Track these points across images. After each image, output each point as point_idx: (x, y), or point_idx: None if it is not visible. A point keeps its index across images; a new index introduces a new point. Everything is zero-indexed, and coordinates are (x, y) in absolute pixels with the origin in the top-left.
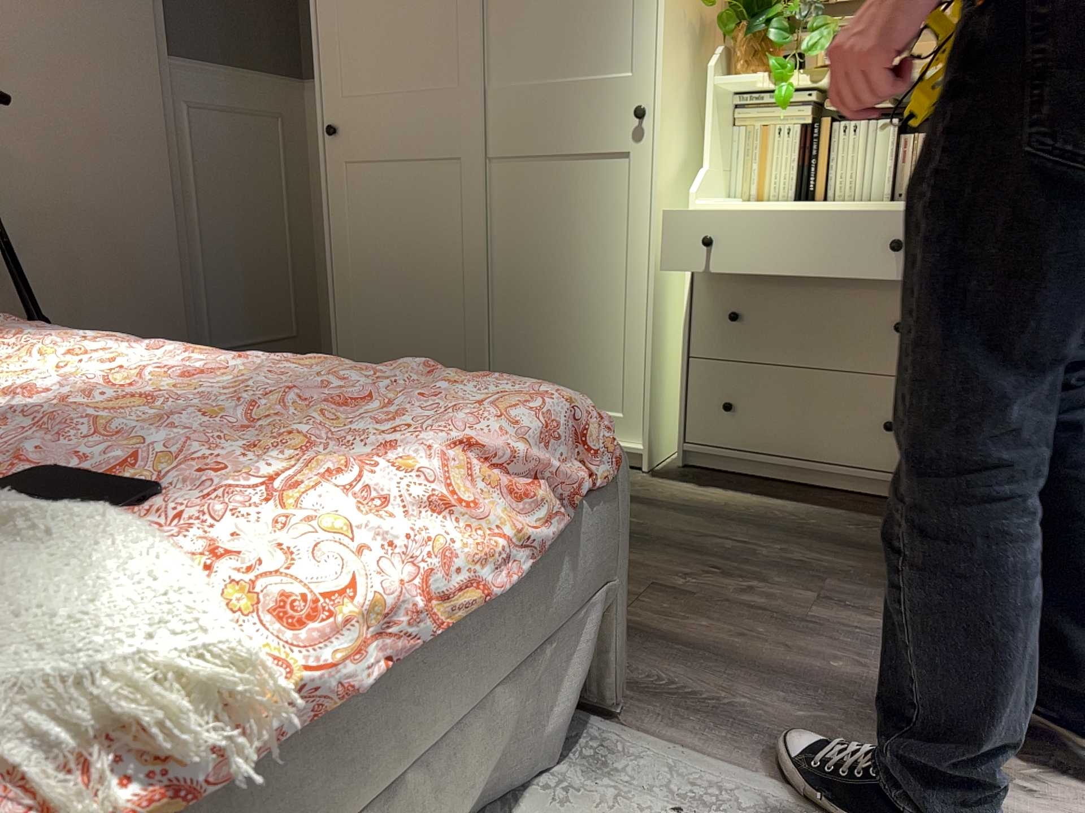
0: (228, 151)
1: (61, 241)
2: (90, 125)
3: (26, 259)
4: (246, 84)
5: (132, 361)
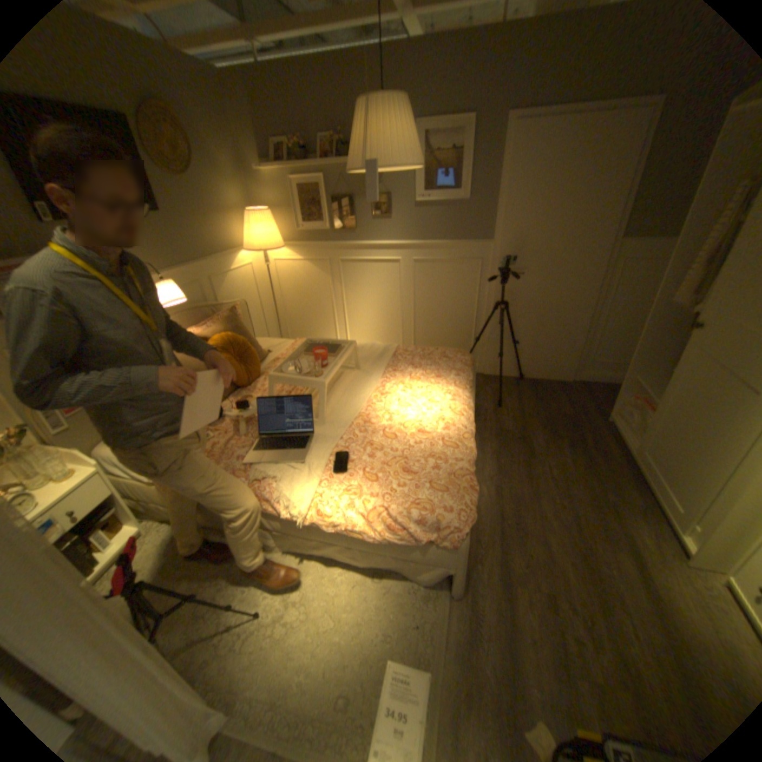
0: (640, 278)
1: (537, 314)
2: (565, 272)
3: (522, 319)
4: (671, 244)
5: (435, 411)
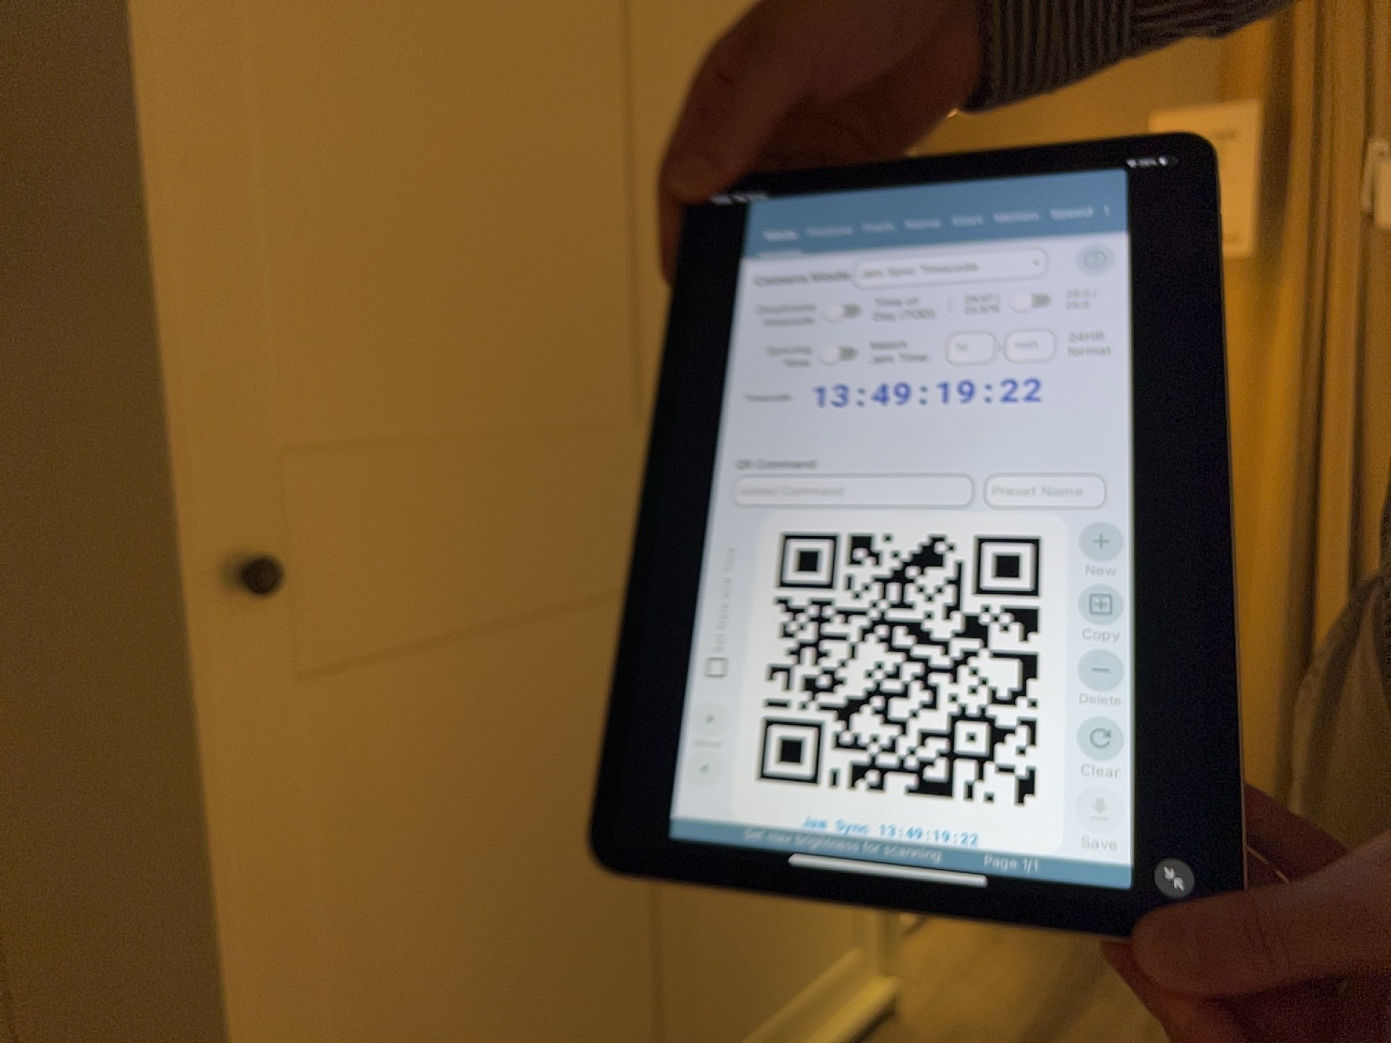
0: None
1: None
2: None
3: None
4: None
5: None
